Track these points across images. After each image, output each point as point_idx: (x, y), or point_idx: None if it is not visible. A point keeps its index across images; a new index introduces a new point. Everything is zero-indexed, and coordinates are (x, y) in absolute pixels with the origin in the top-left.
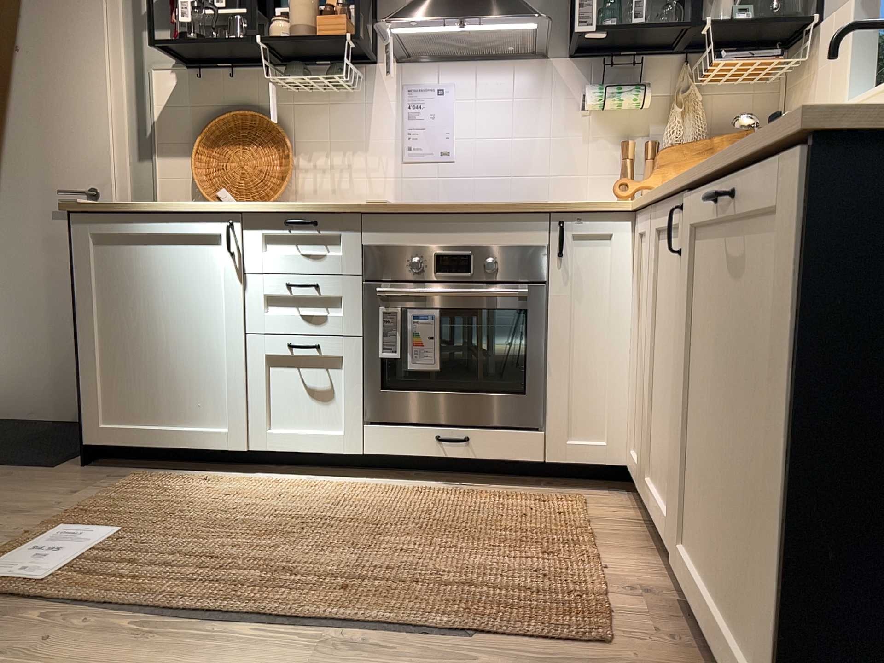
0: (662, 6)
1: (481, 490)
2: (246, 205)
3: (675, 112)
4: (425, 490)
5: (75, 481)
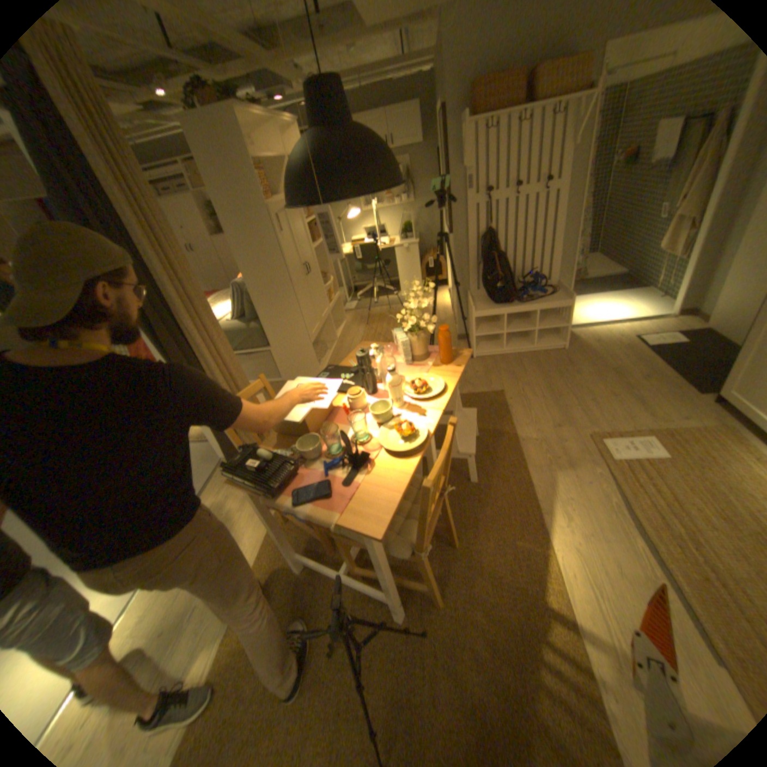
0: None
1: None
2: None
3: None
4: None
5: (698, 410)
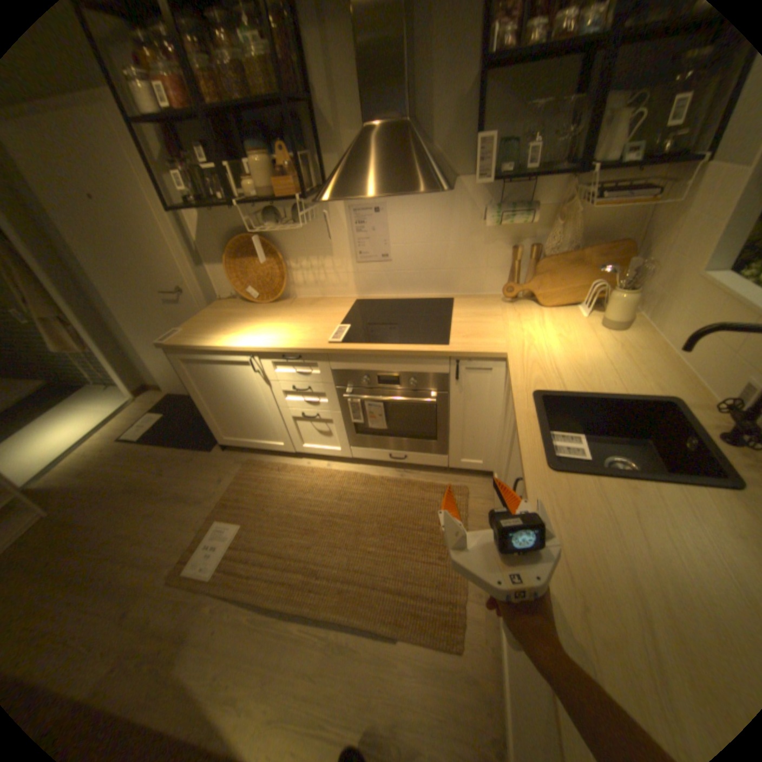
0: (561, 134)
1: (413, 475)
2: (257, 342)
3: (560, 217)
4: (384, 476)
5: (220, 466)
